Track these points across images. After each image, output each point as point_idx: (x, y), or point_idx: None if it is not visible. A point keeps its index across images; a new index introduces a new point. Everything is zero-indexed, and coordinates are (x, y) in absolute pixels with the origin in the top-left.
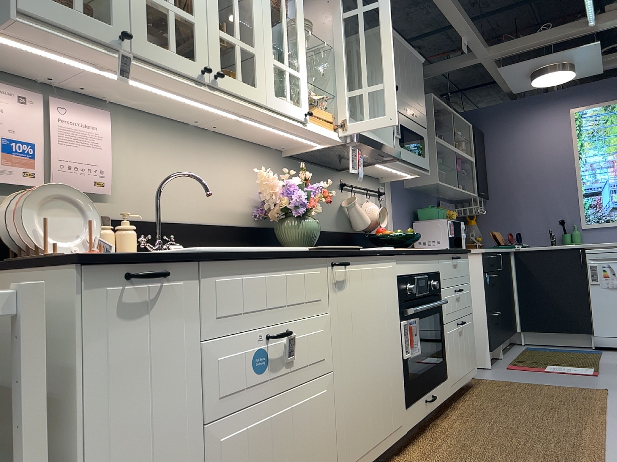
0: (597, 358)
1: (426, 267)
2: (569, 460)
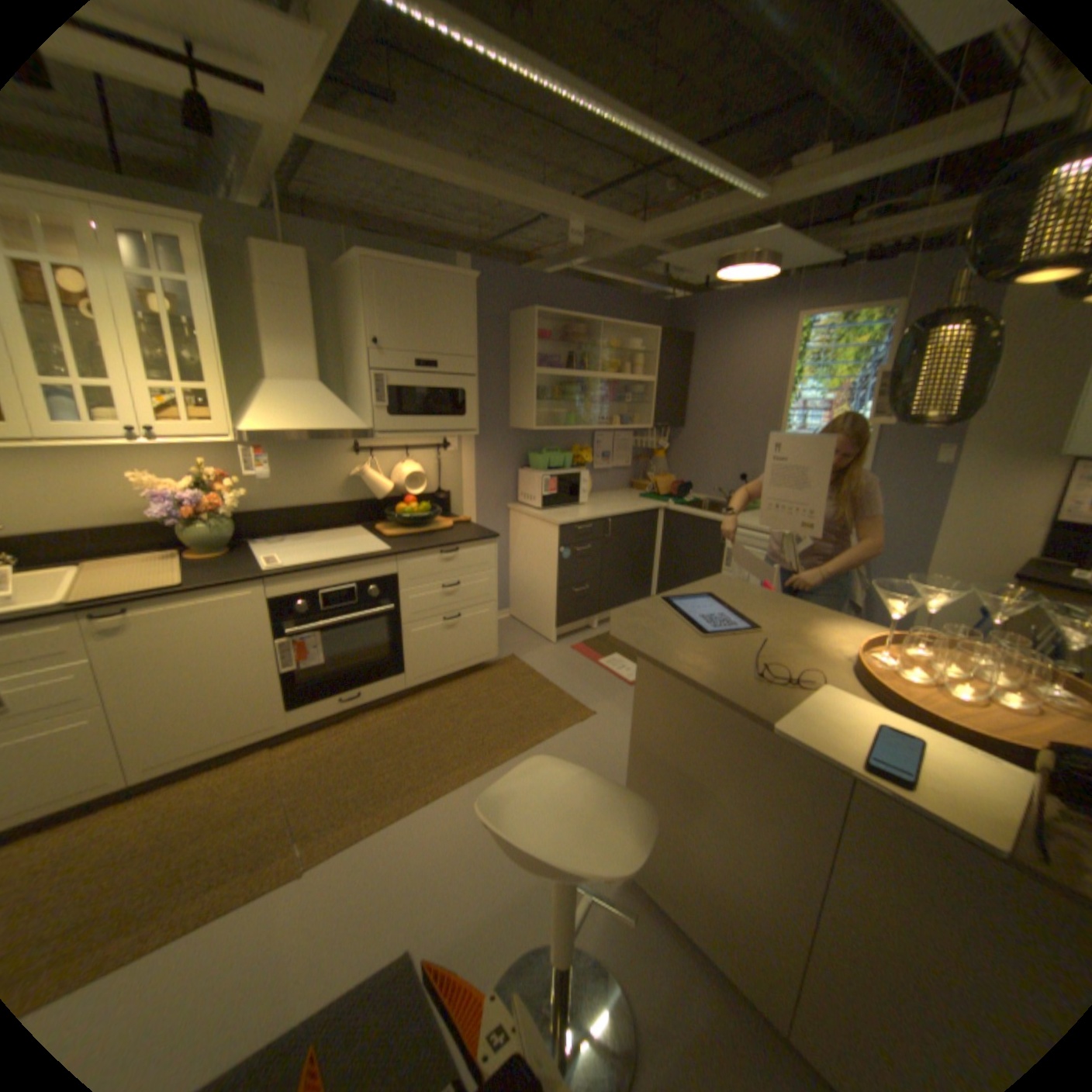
0: None
1: (355, 576)
2: (374, 807)
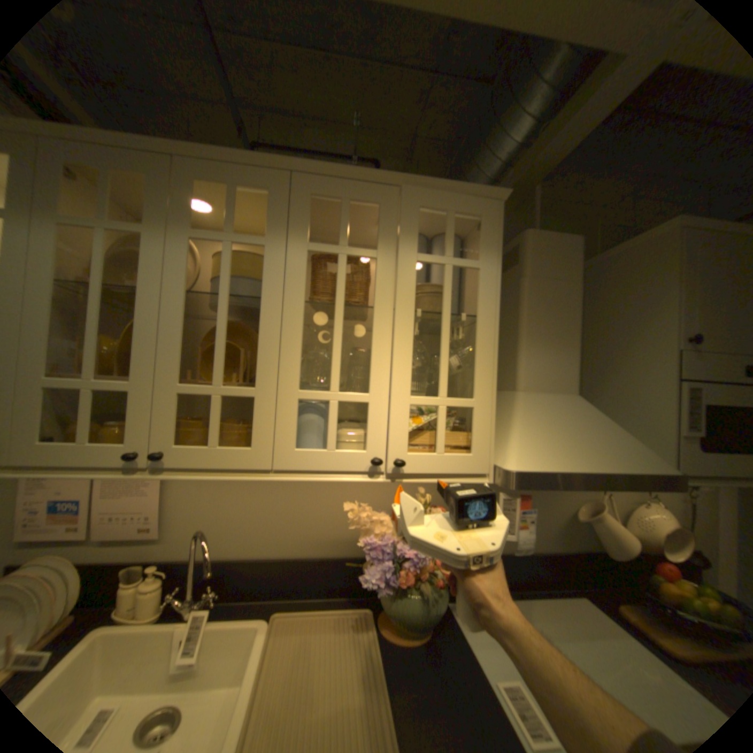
0: None
1: None
2: None
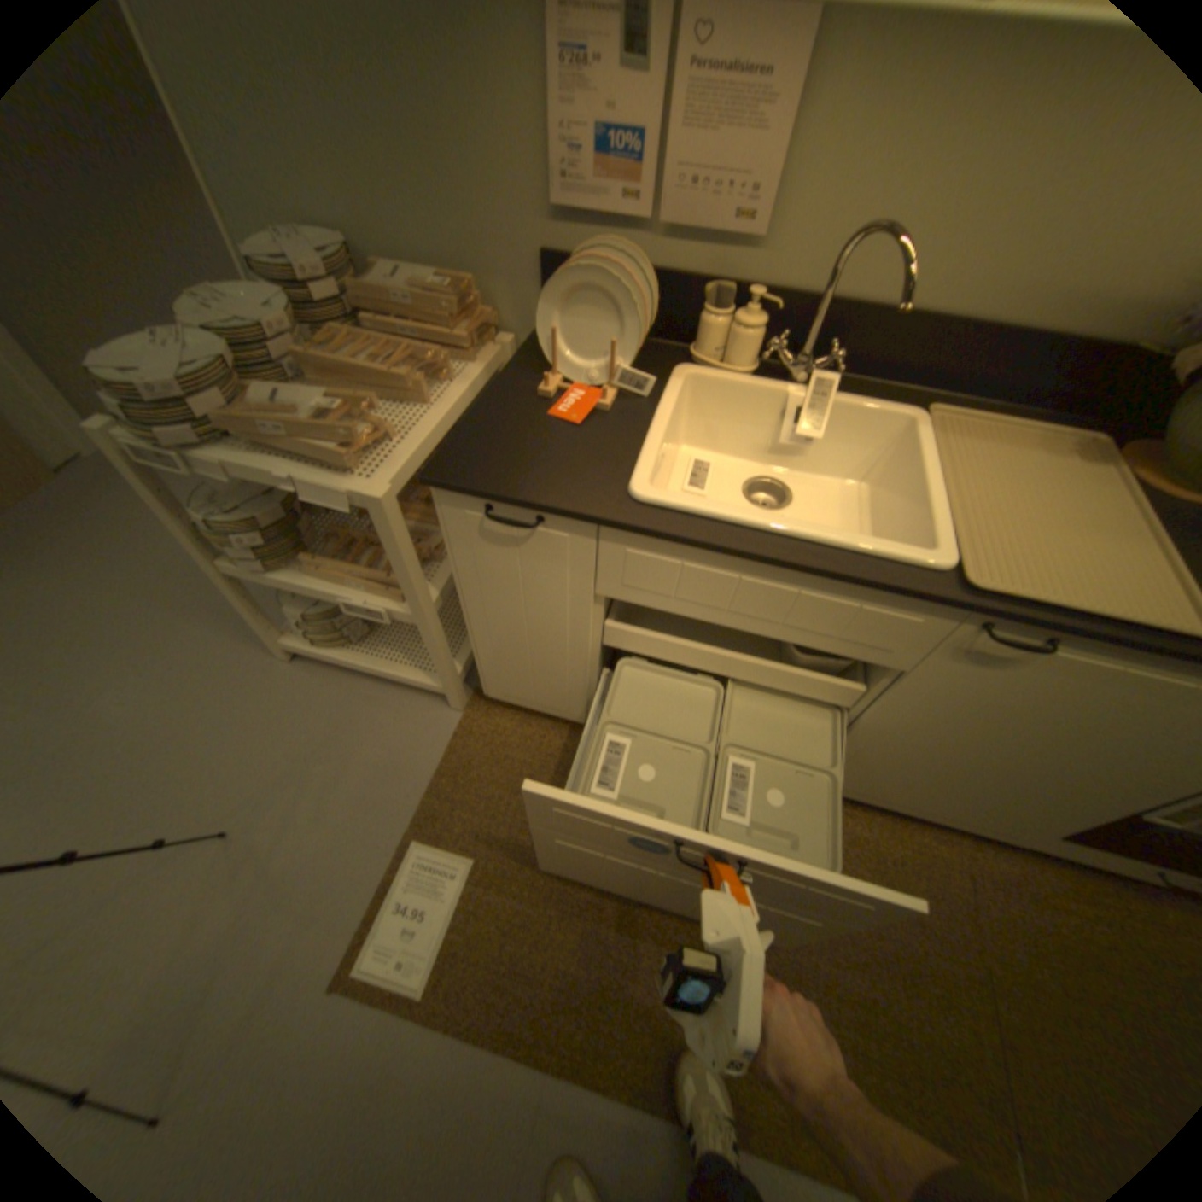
0: None
1: None
2: None
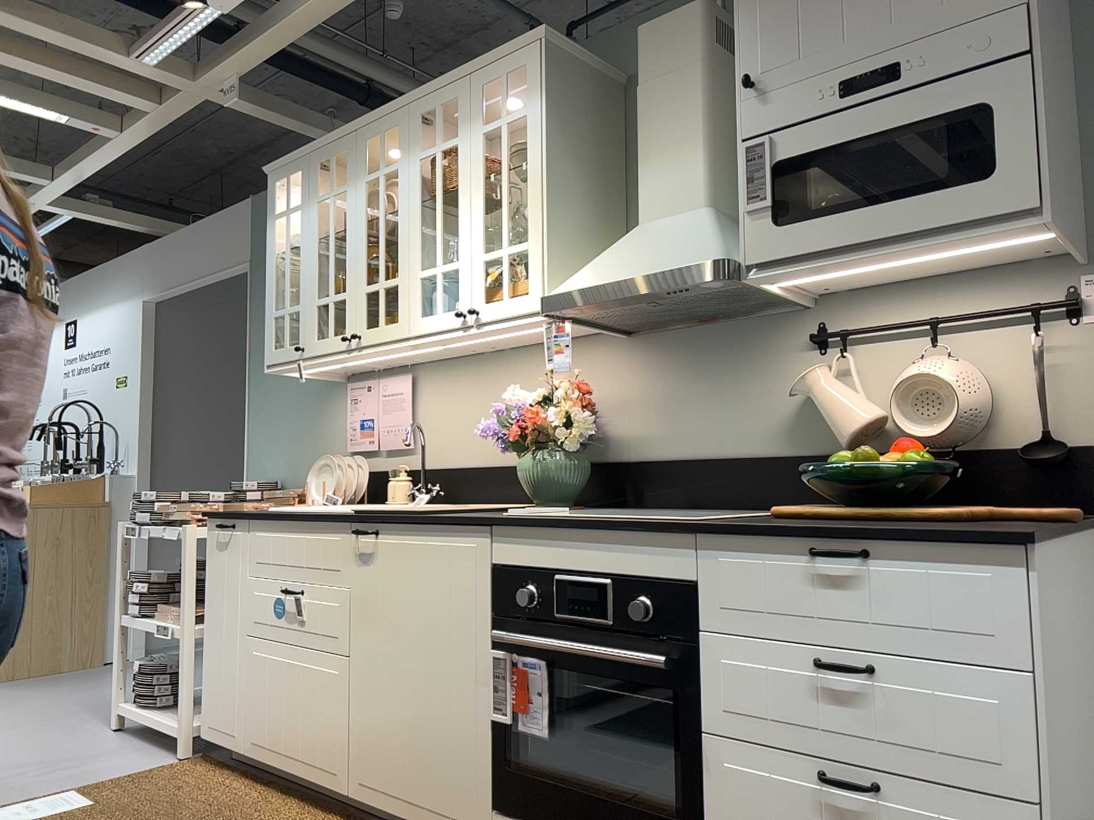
0: None
1: (615, 562)
2: None
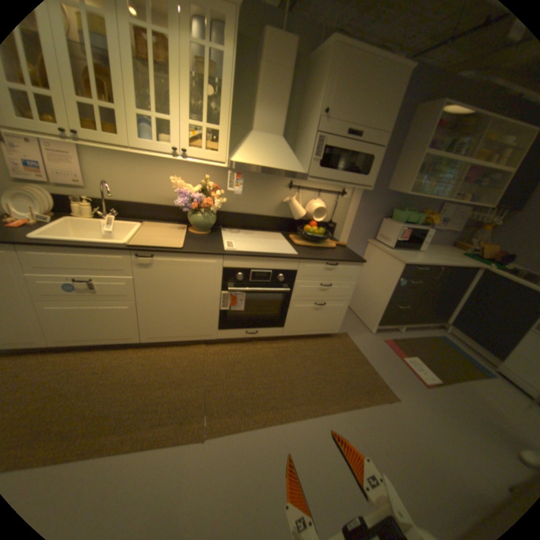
0: (472, 379)
1: (273, 266)
2: (251, 409)
